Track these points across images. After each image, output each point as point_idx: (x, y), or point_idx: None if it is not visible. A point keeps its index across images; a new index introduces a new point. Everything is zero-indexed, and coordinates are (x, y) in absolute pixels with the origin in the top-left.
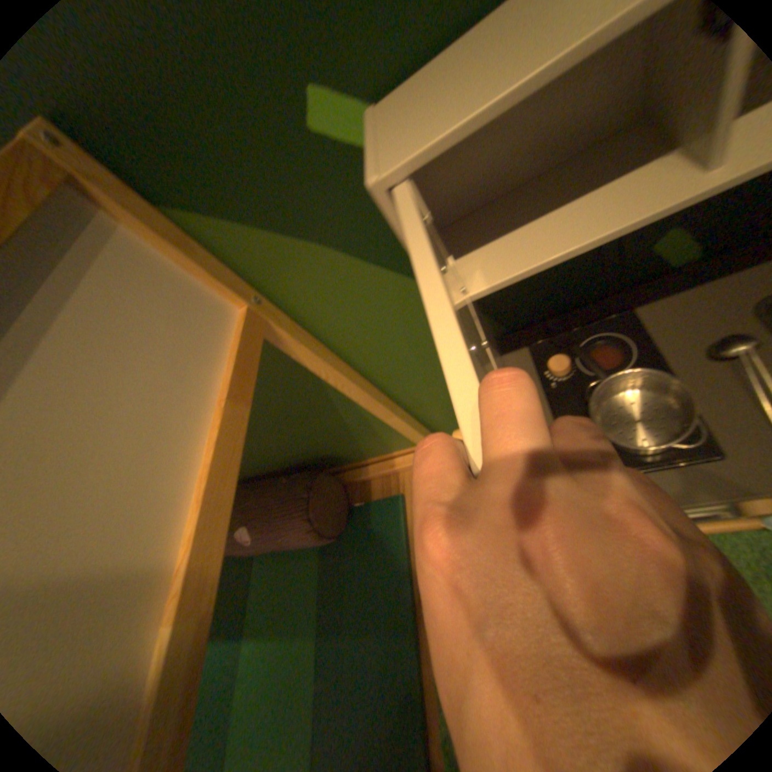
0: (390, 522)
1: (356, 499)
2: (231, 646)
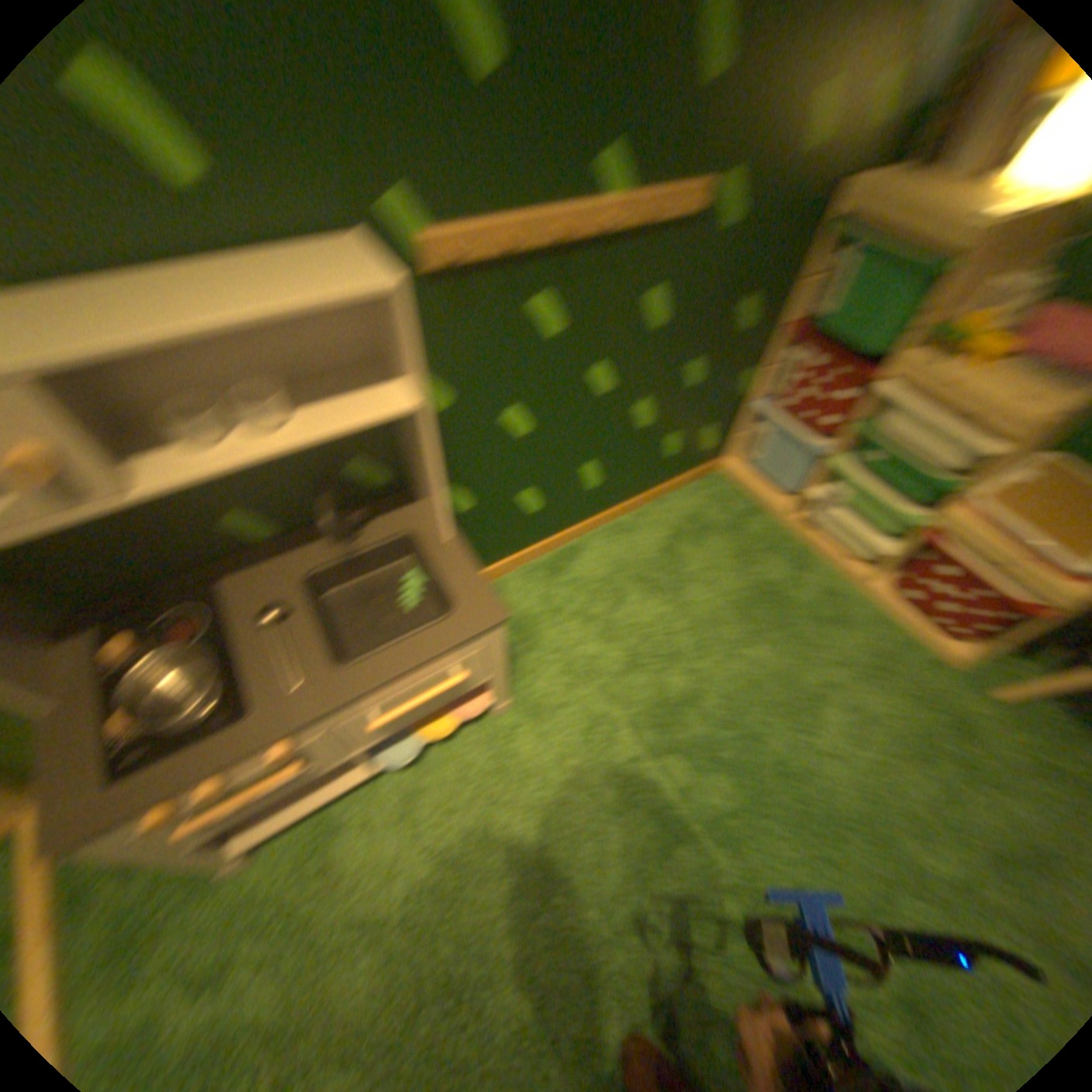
0: None
1: None
2: None
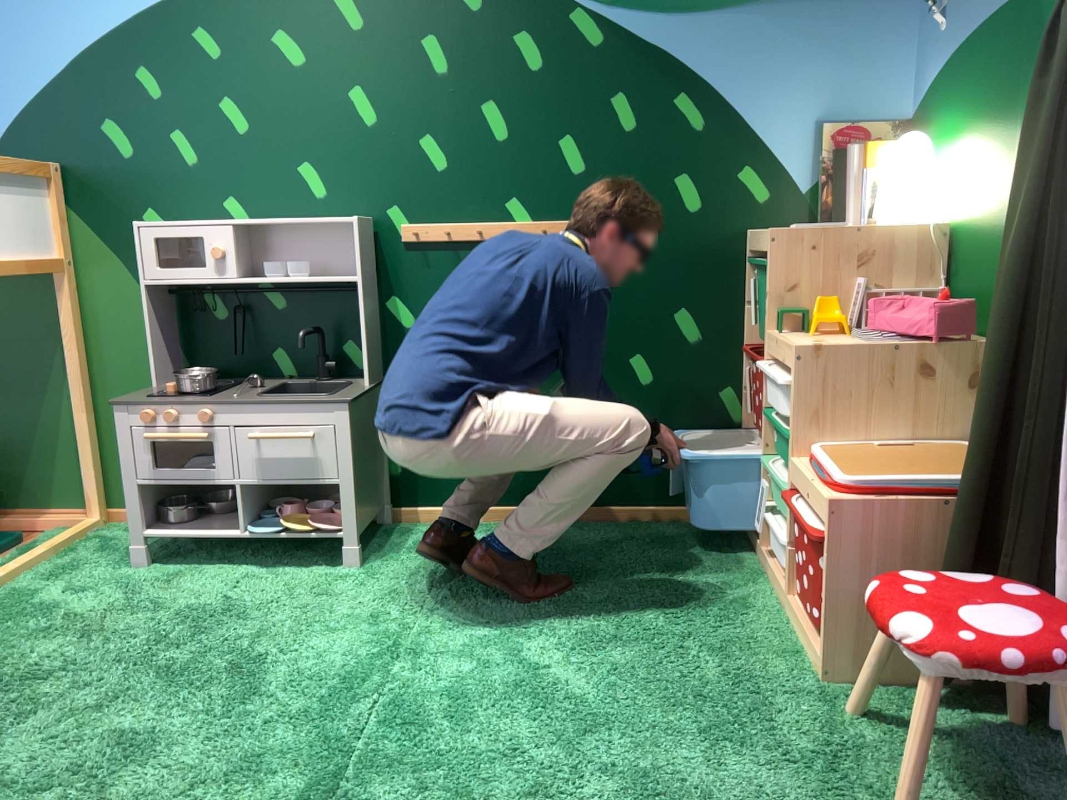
0: None
1: None
2: None
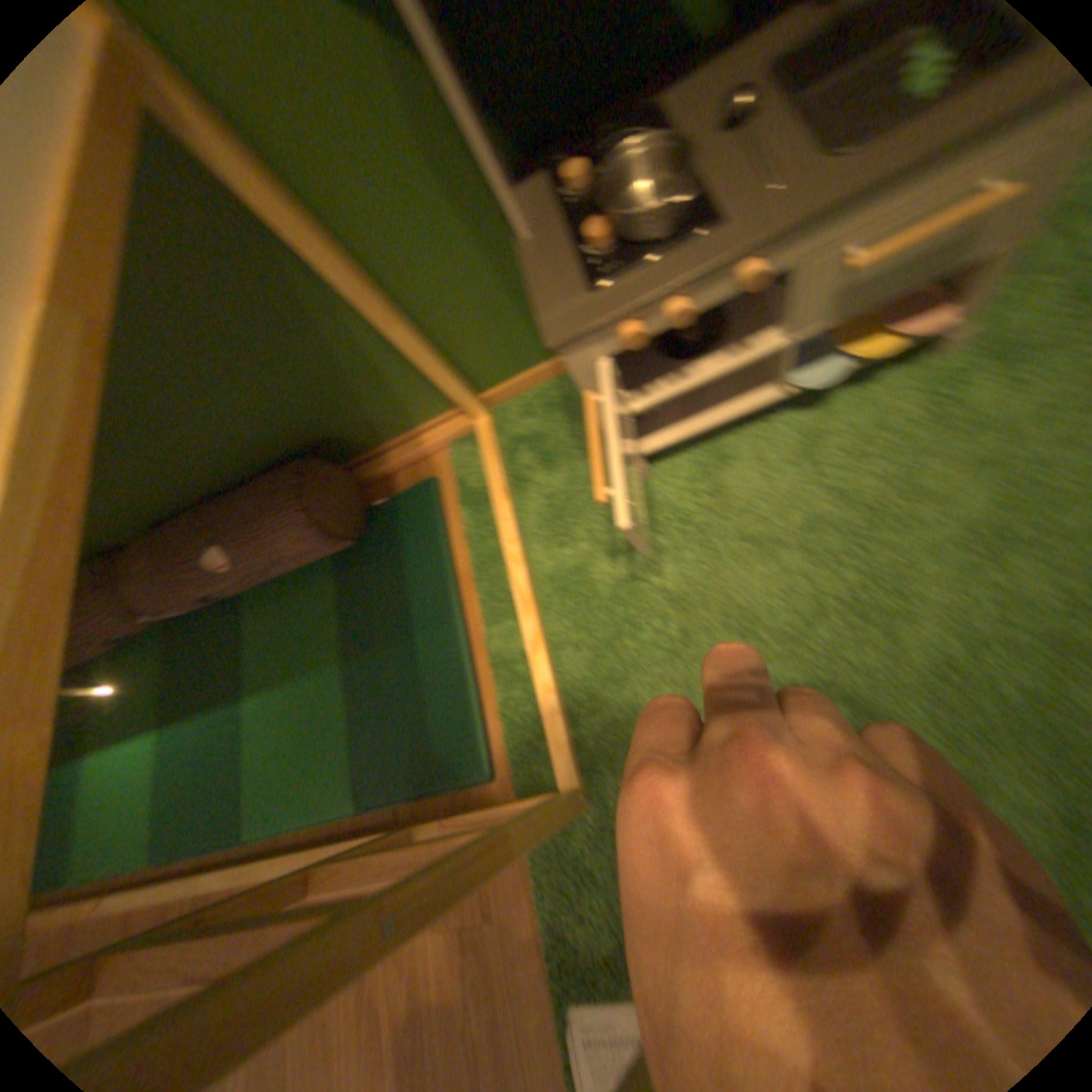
0: (420, 510)
1: (374, 500)
2: (224, 710)
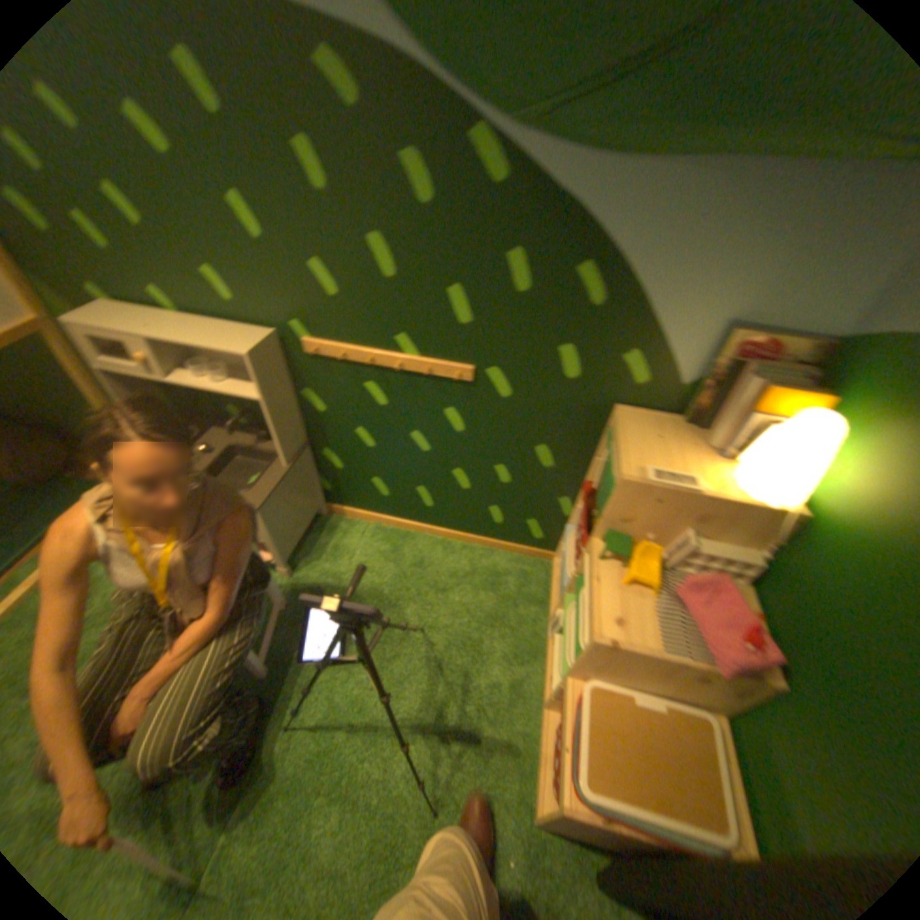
0: (77, 494)
1: (72, 475)
2: None
